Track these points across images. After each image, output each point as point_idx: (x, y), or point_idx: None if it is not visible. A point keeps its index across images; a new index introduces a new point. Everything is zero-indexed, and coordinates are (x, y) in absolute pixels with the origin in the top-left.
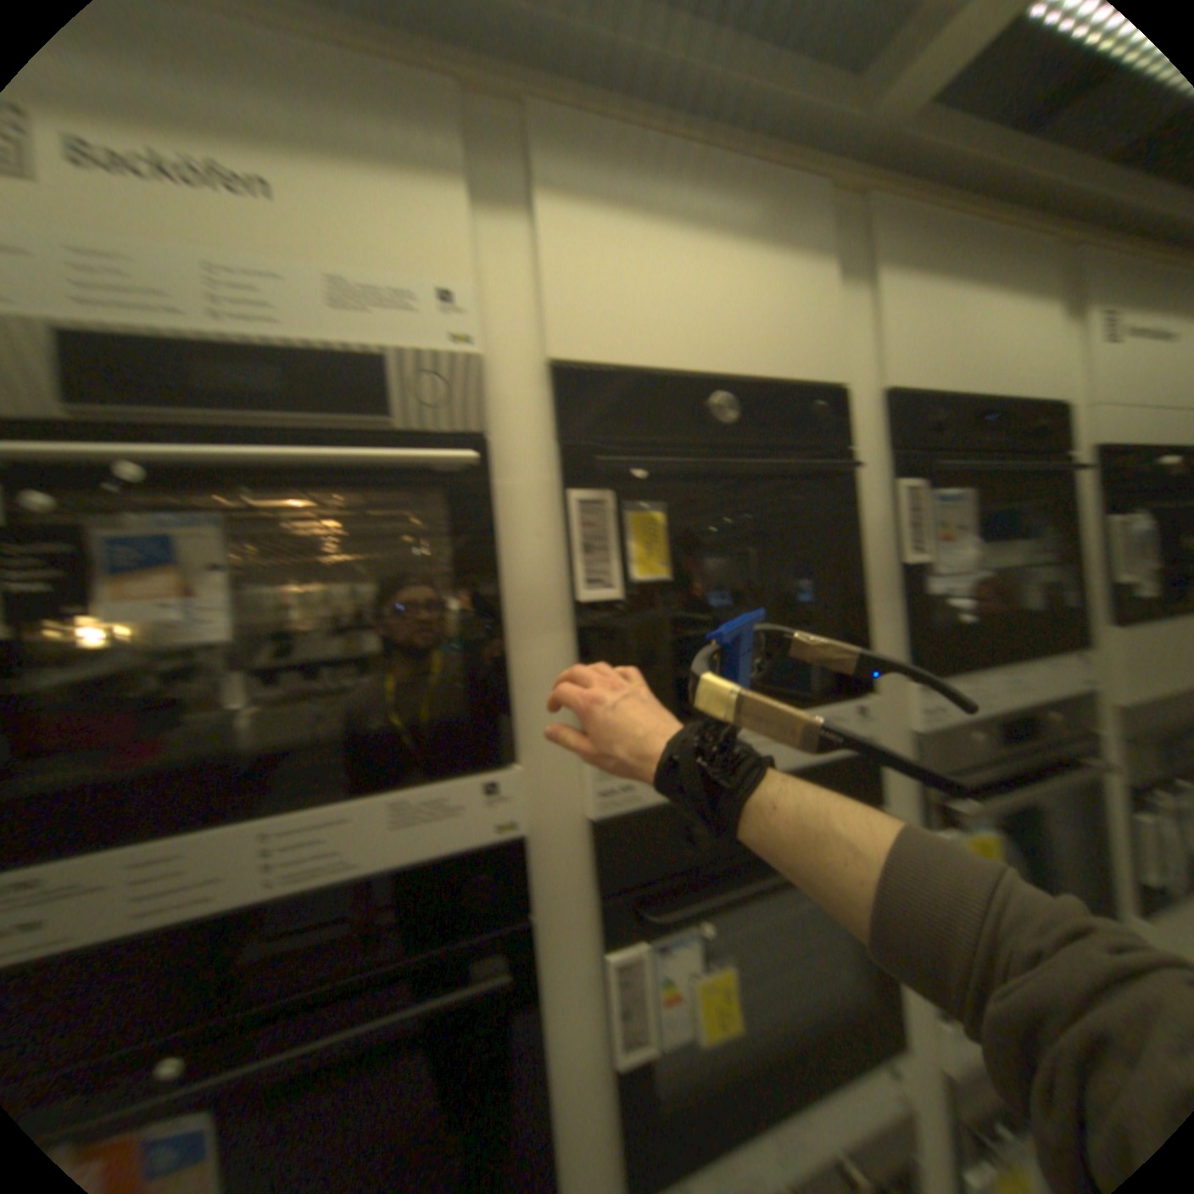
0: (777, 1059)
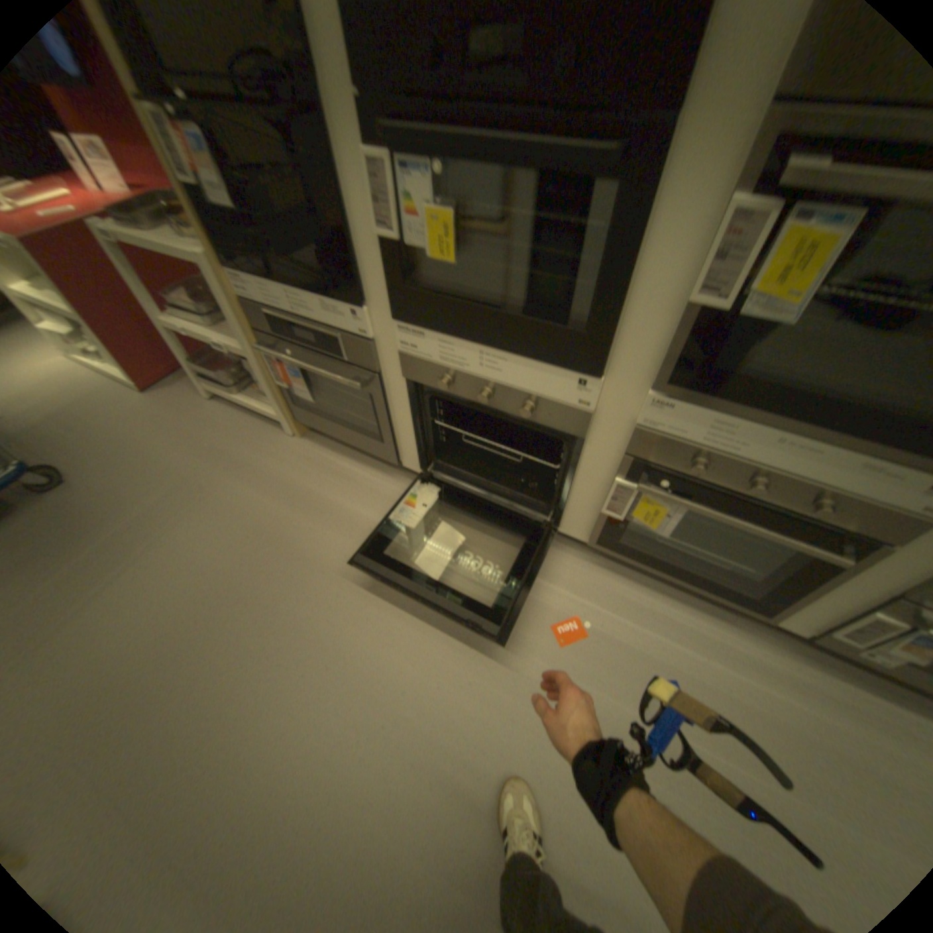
0: (491, 307)
